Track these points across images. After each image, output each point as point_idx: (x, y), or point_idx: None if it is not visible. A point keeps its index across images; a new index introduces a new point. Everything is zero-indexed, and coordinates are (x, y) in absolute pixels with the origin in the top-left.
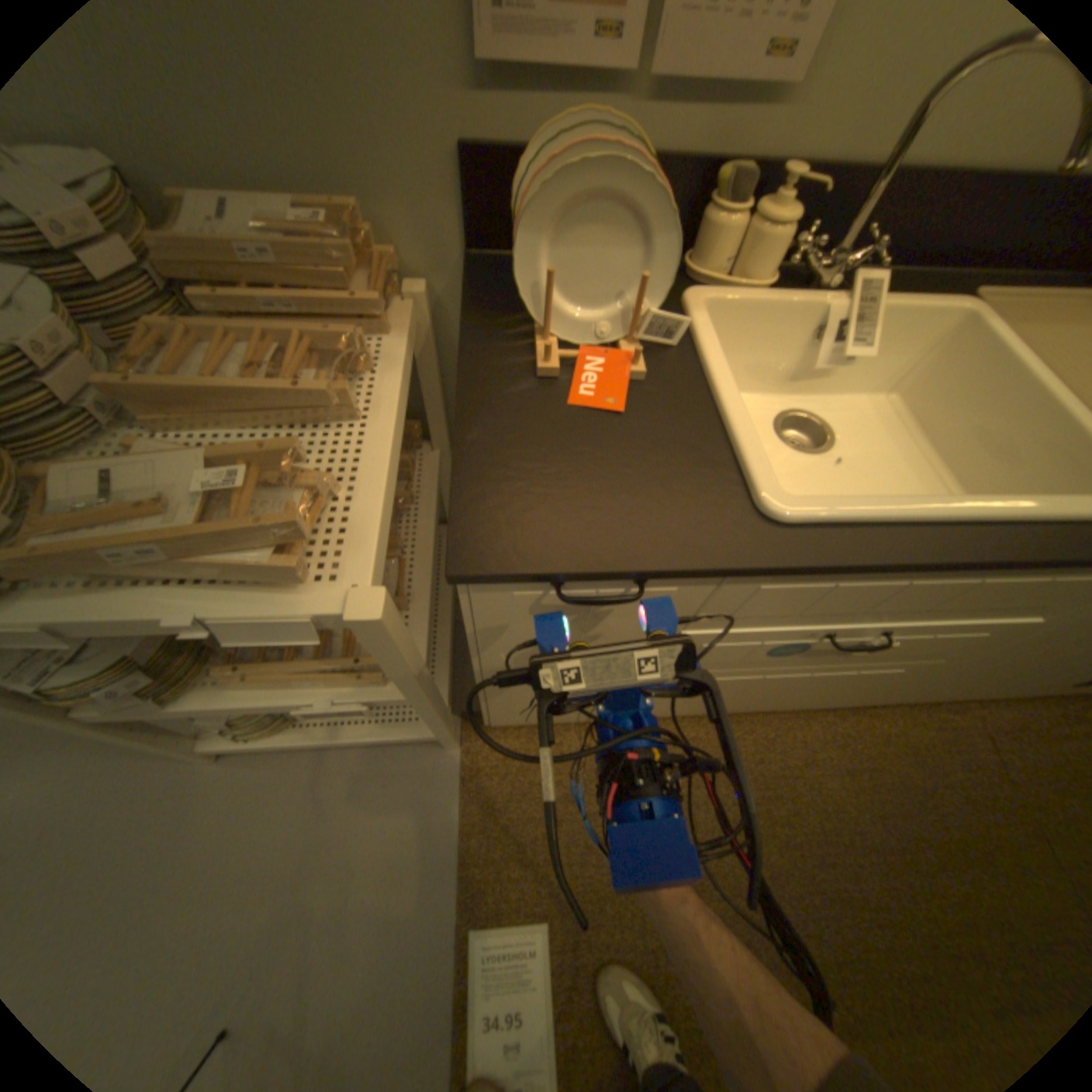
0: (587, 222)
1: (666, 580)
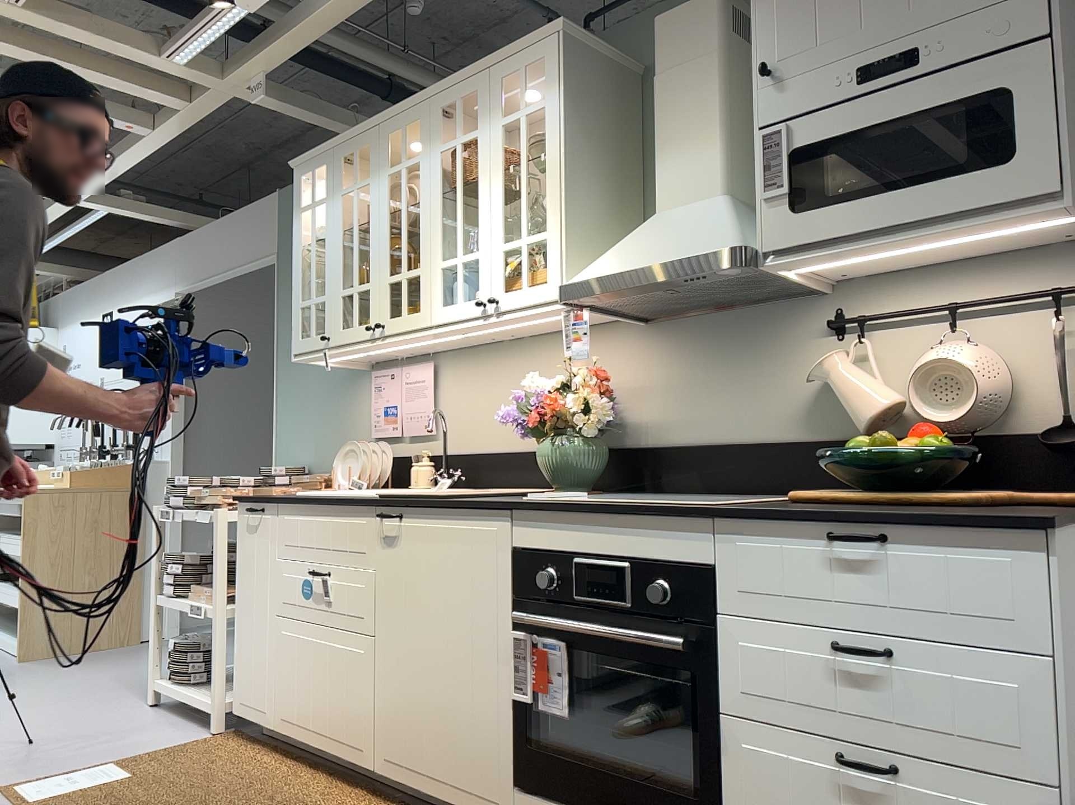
0: (353, 459)
1: (267, 508)
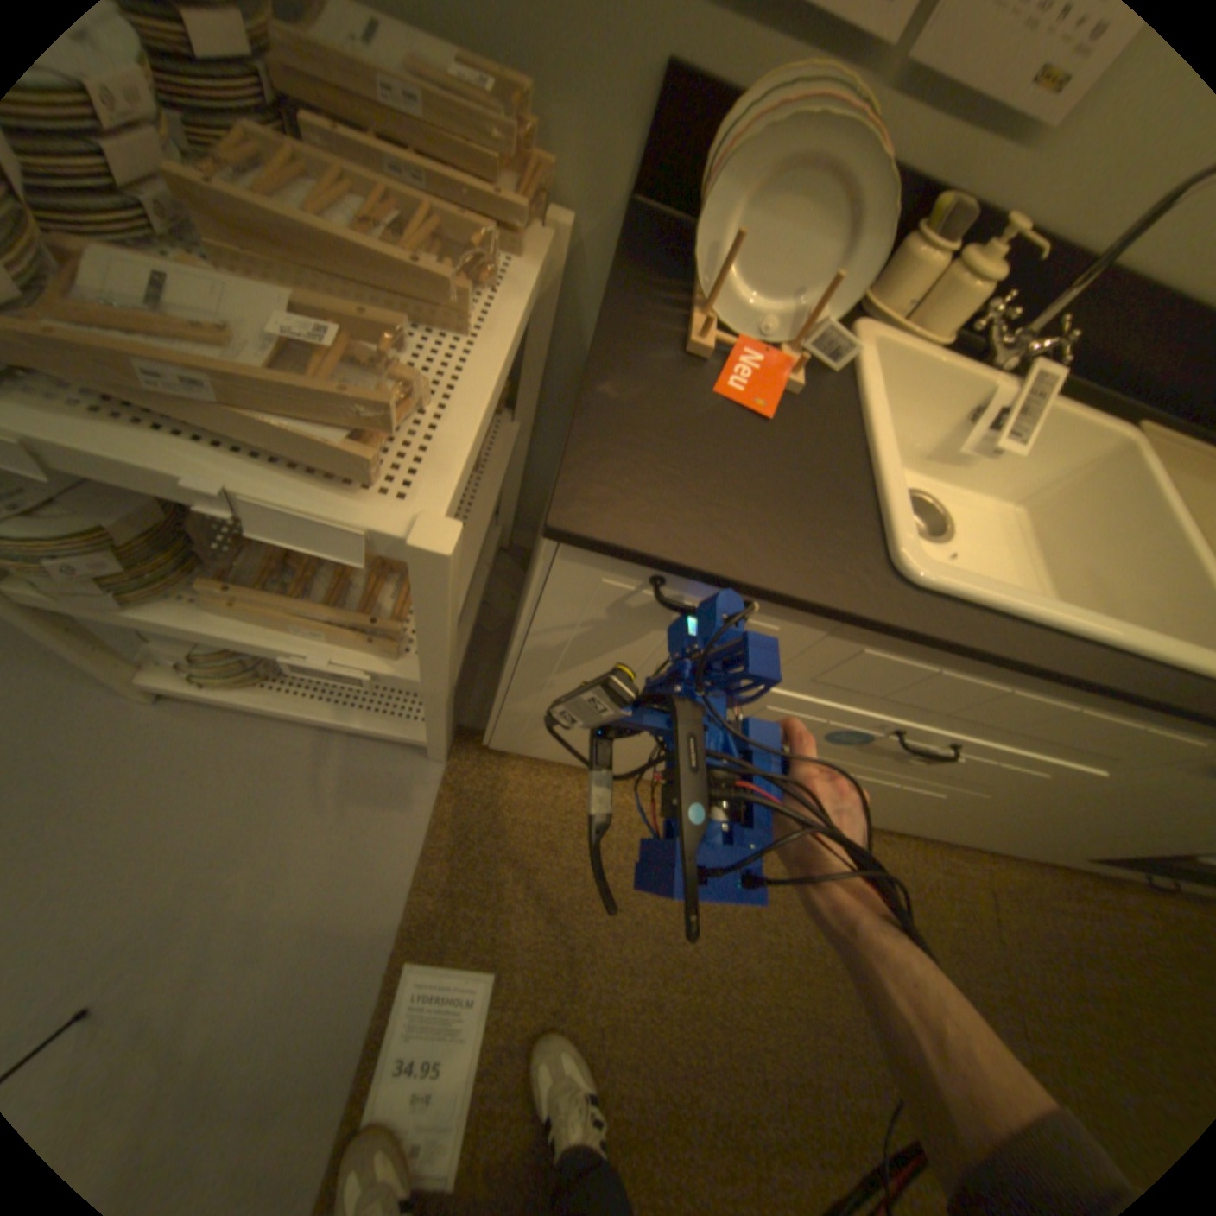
0: (797, 193)
1: (776, 610)
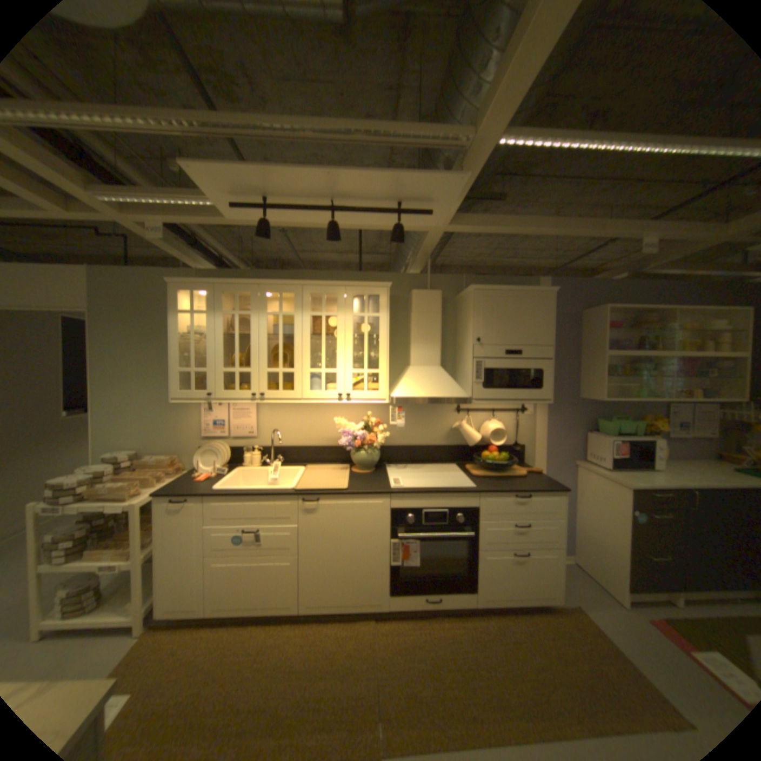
0: (210, 455)
1: (191, 501)
